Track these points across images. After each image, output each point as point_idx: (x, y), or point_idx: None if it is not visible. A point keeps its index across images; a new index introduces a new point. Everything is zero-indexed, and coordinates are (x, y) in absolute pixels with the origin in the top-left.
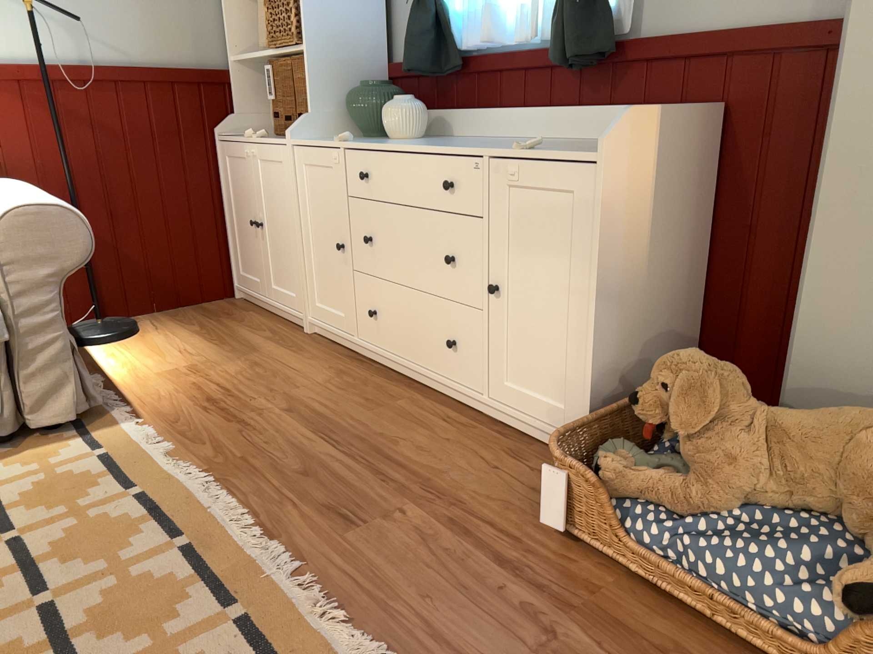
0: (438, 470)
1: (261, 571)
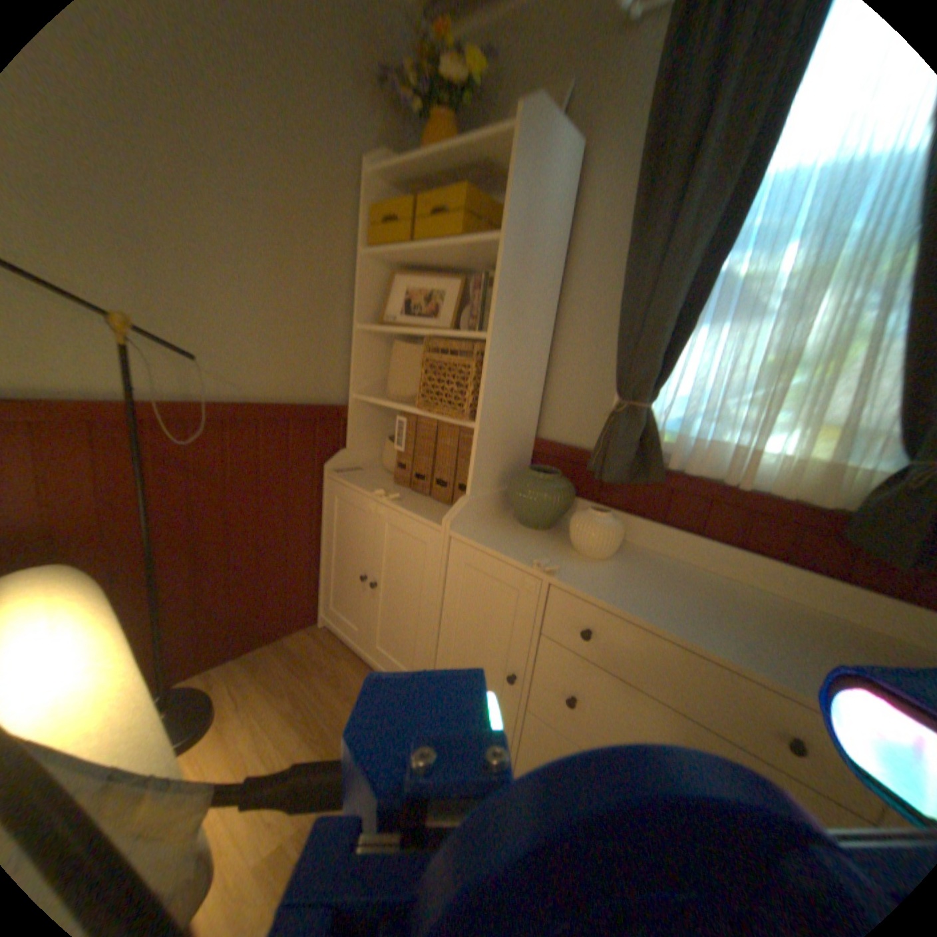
0: None
1: None
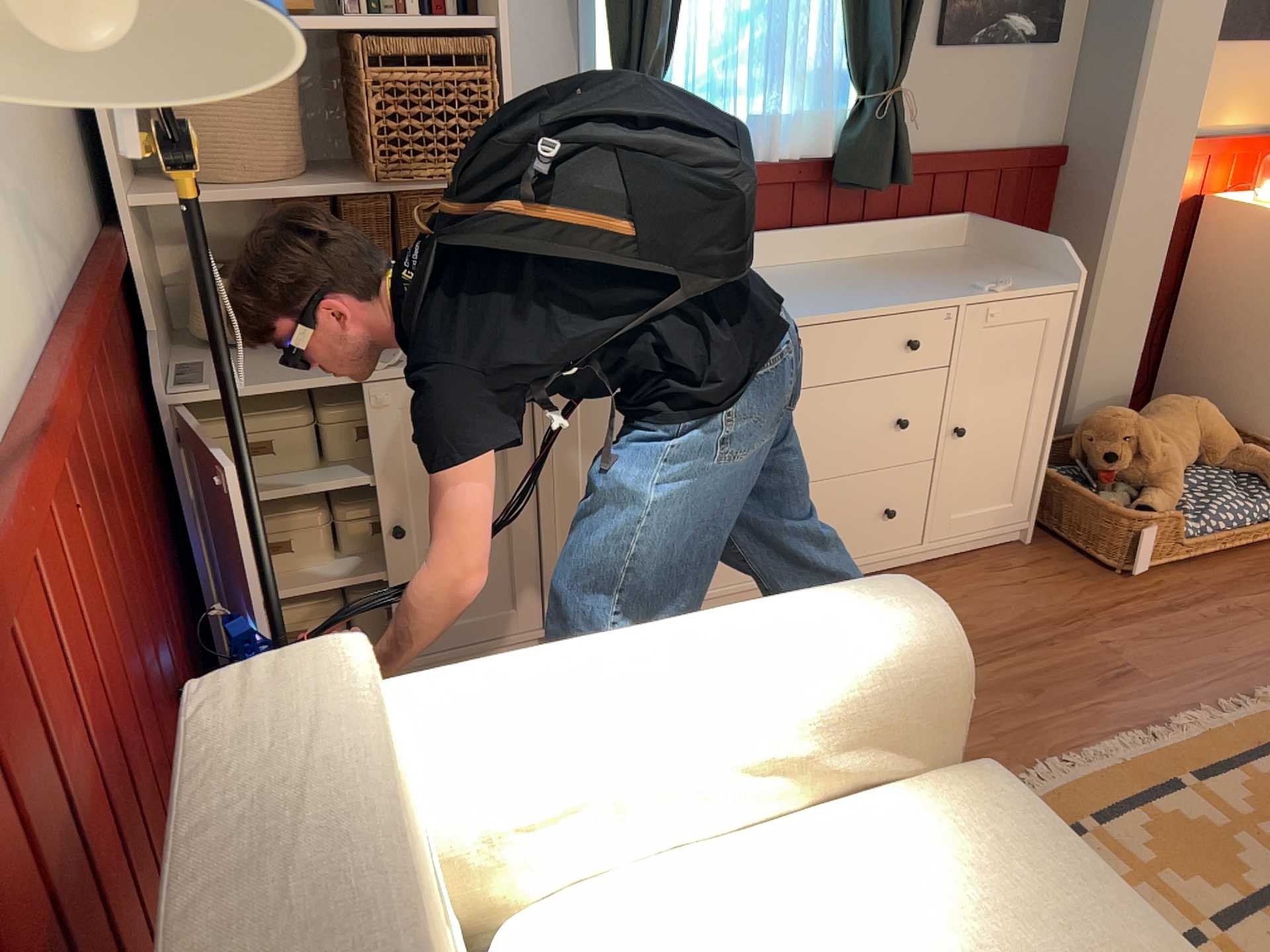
0: (1027, 612)
1: (1223, 730)
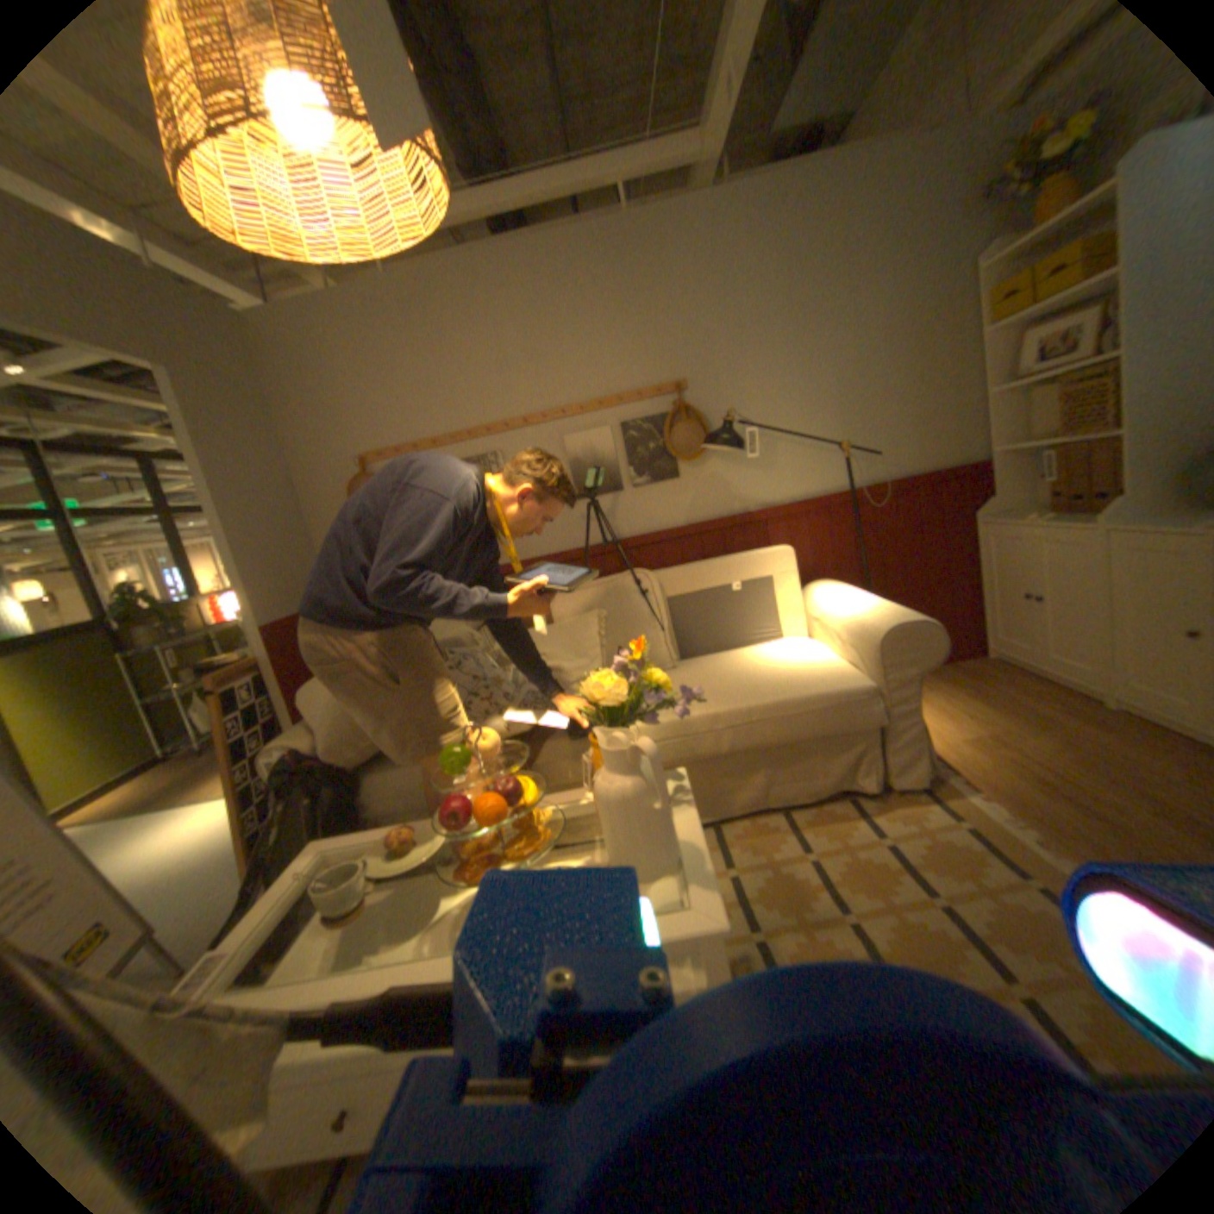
0: None
1: None
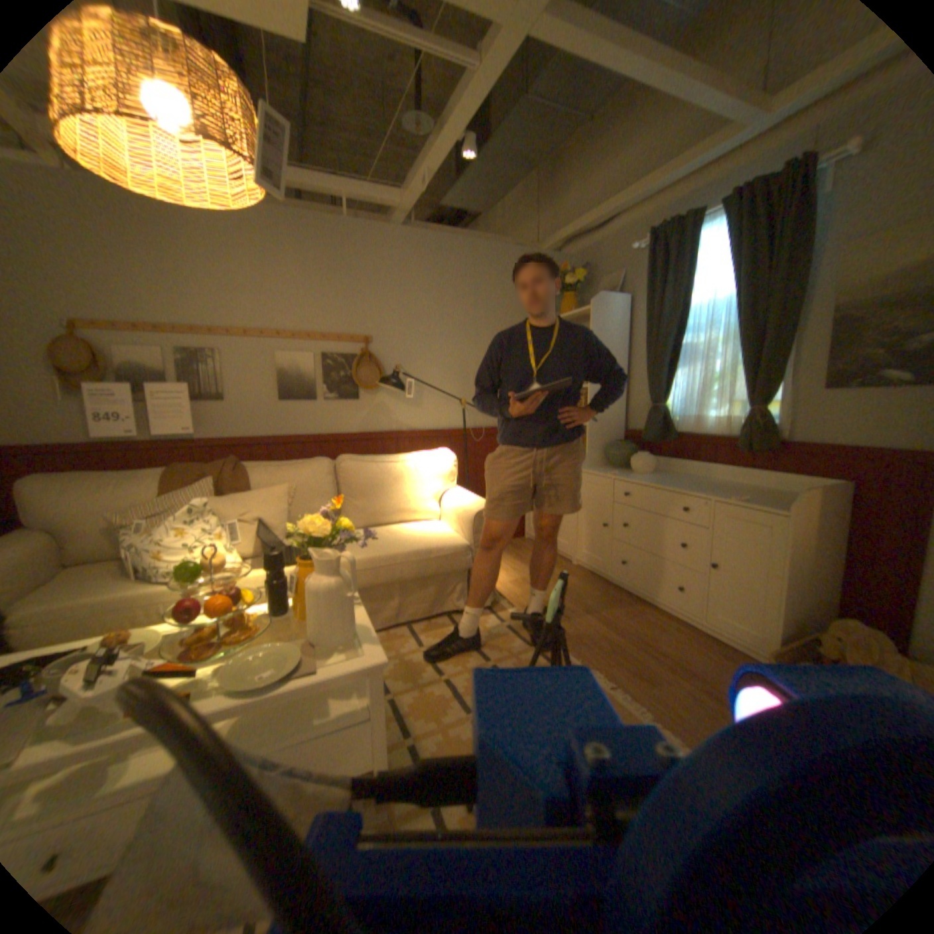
0: (687, 662)
1: (619, 704)
